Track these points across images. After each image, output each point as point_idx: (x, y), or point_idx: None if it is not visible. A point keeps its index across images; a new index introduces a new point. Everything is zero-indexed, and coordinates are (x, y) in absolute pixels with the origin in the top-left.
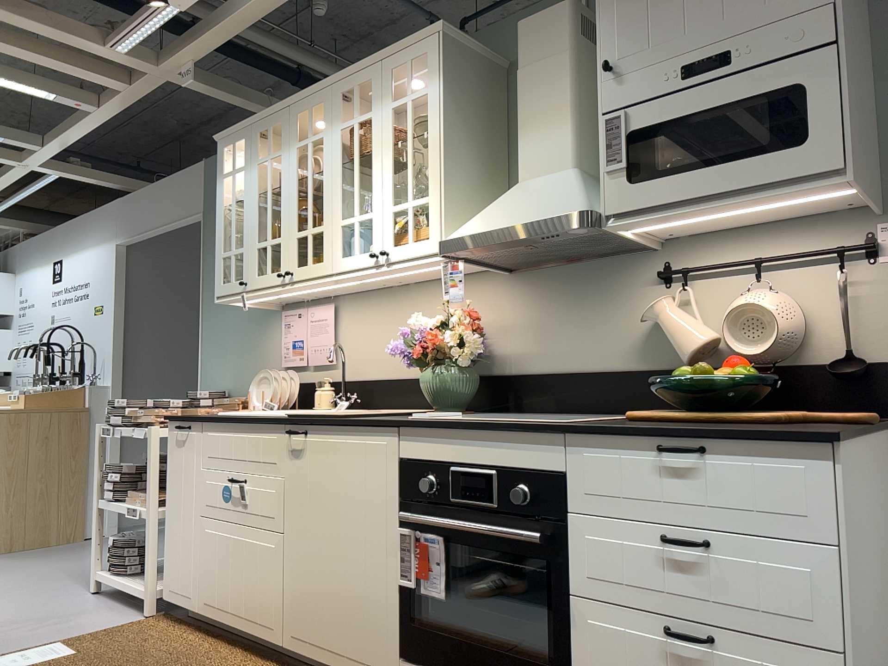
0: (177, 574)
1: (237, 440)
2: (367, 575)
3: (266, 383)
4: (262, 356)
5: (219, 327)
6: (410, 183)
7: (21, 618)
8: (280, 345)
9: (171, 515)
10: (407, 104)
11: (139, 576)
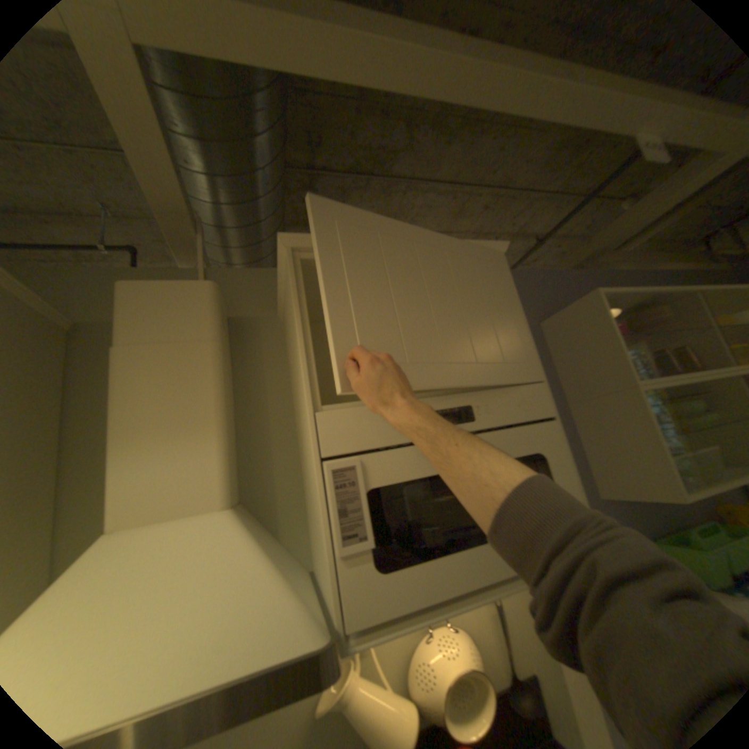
0: None
1: None
2: None
3: None
4: None
5: None
6: None
7: None
8: None
9: None
10: None
11: None
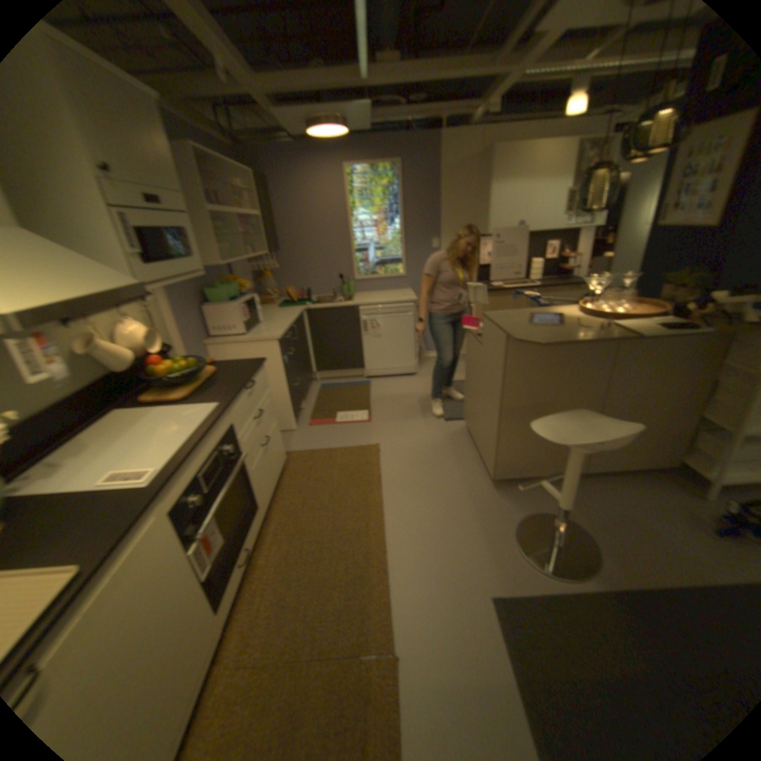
0: None
1: None
2: (183, 620)
3: None
4: None
5: None
6: None
7: None
8: None
9: None
10: None
11: None
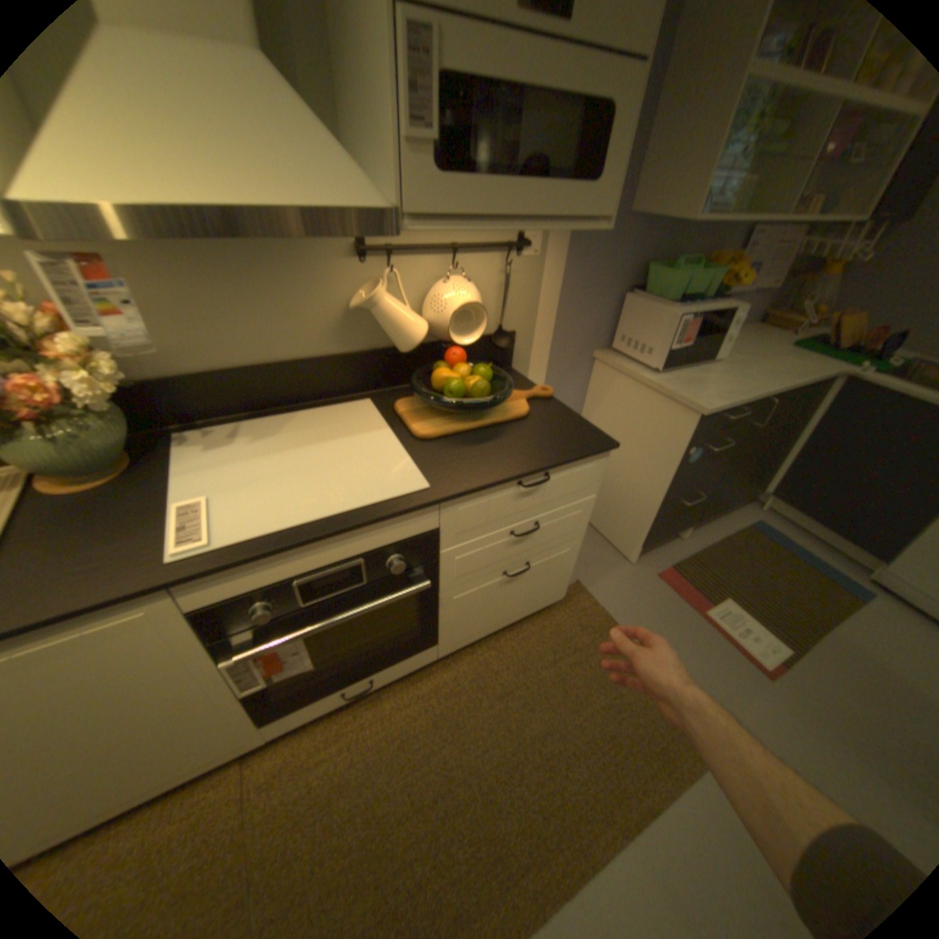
0: None
1: None
2: (175, 721)
3: None
4: None
5: None
6: None
7: None
8: None
9: None
10: None
11: None
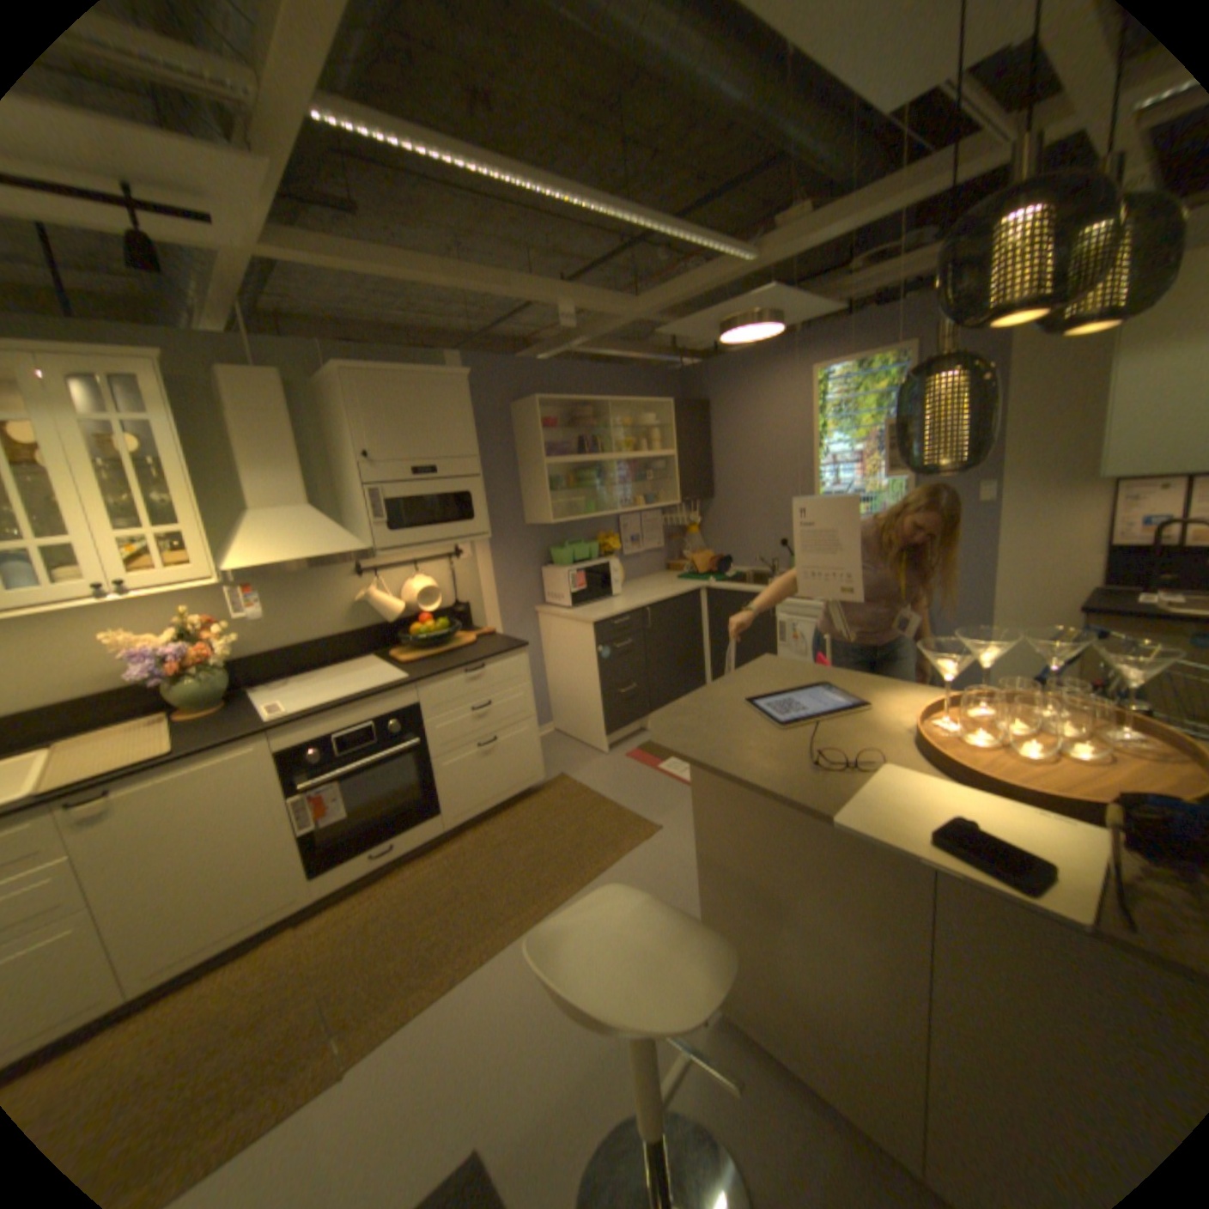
0: None
1: None
2: (255, 853)
3: None
4: None
5: None
6: (138, 508)
7: None
8: None
9: None
10: (115, 422)
11: None
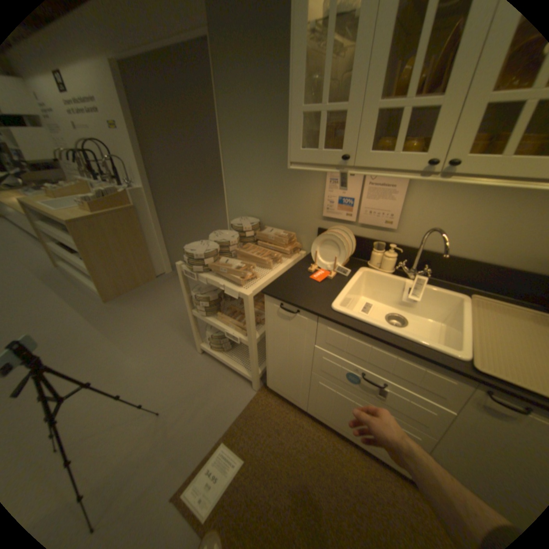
0: (283, 386)
1: (378, 354)
2: None
3: (329, 244)
4: (296, 200)
5: (242, 164)
6: None
7: (173, 398)
8: (320, 196)
9: (274, 354)
10: None
11: (229, 348)
